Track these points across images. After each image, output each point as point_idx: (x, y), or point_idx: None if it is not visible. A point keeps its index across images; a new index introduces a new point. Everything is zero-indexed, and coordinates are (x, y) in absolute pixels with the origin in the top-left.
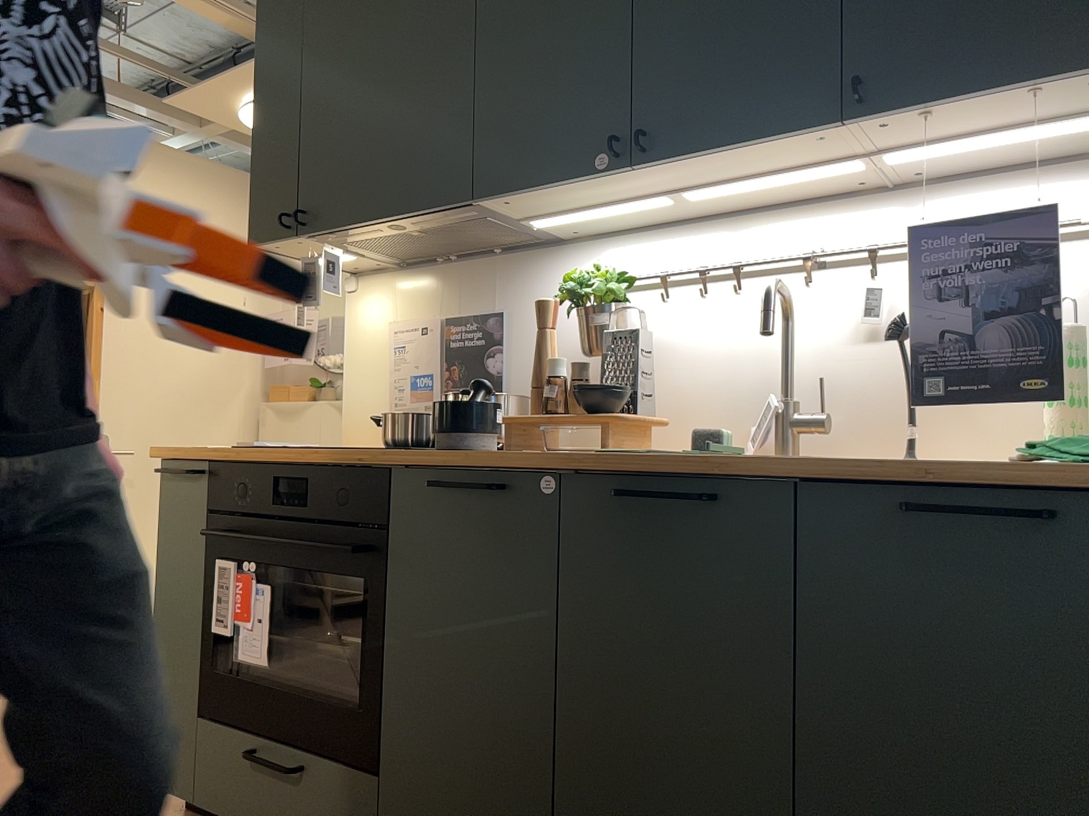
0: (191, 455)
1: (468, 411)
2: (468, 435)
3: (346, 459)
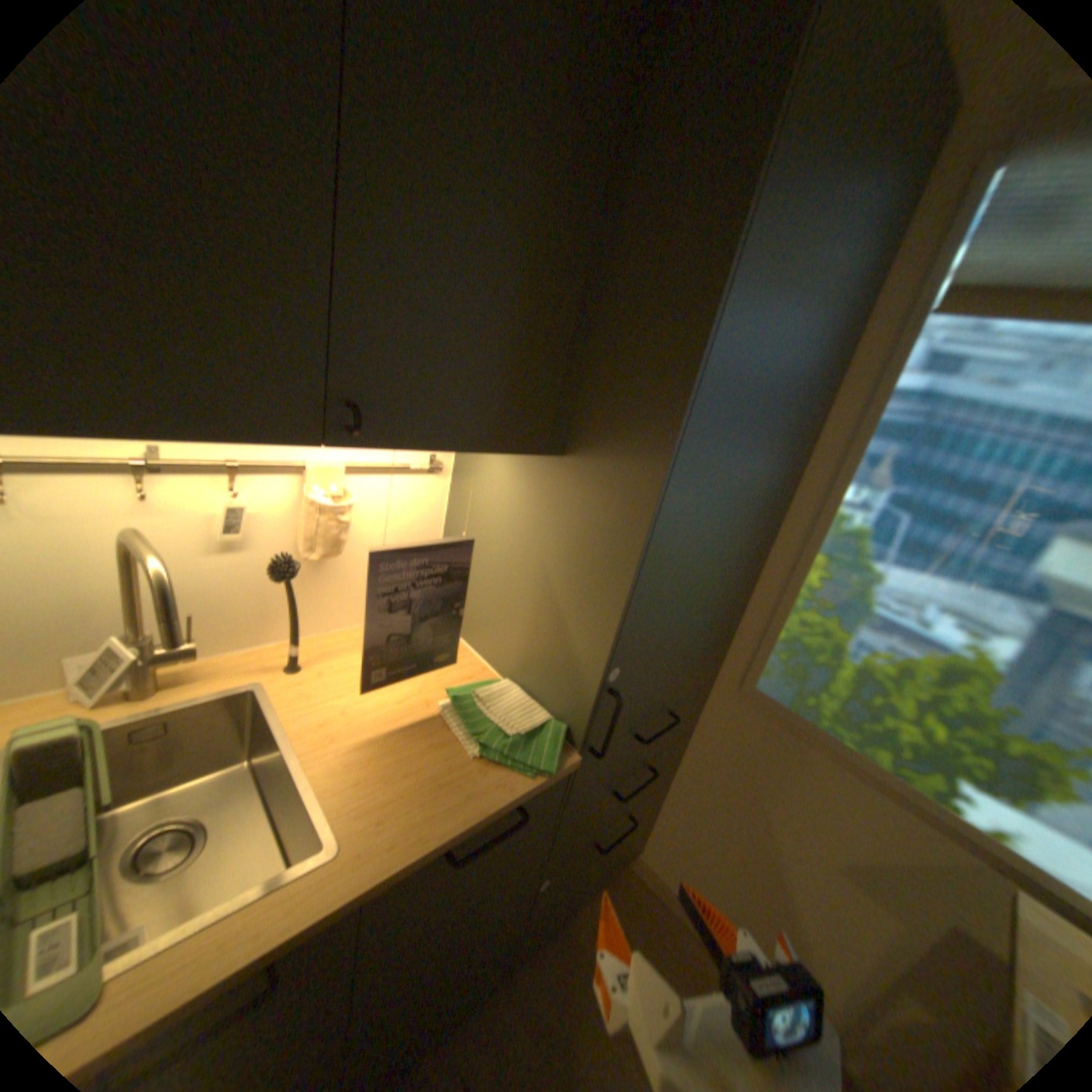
0: None
1: None
2: None
3: None
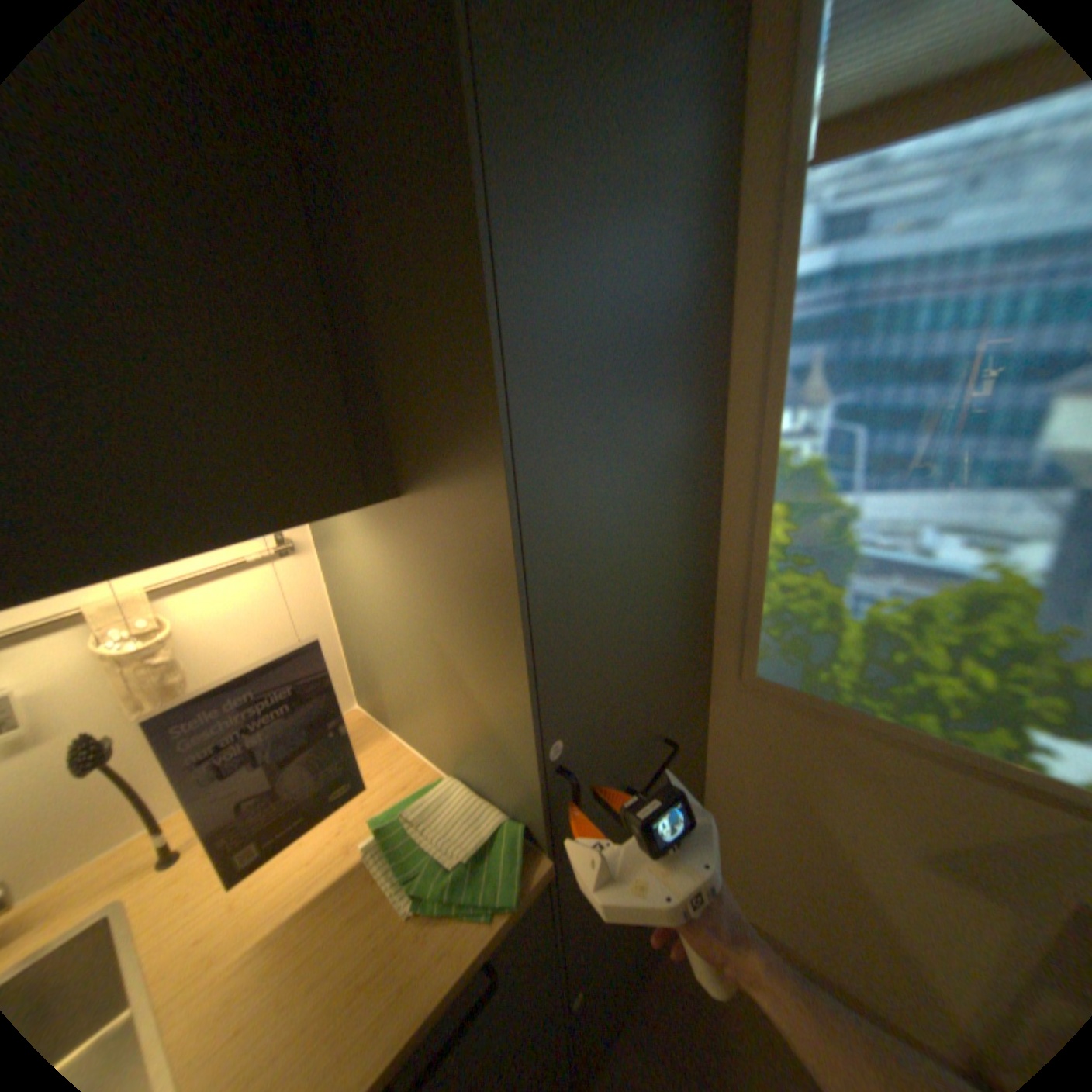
0: None
1: None
2: None
3: None
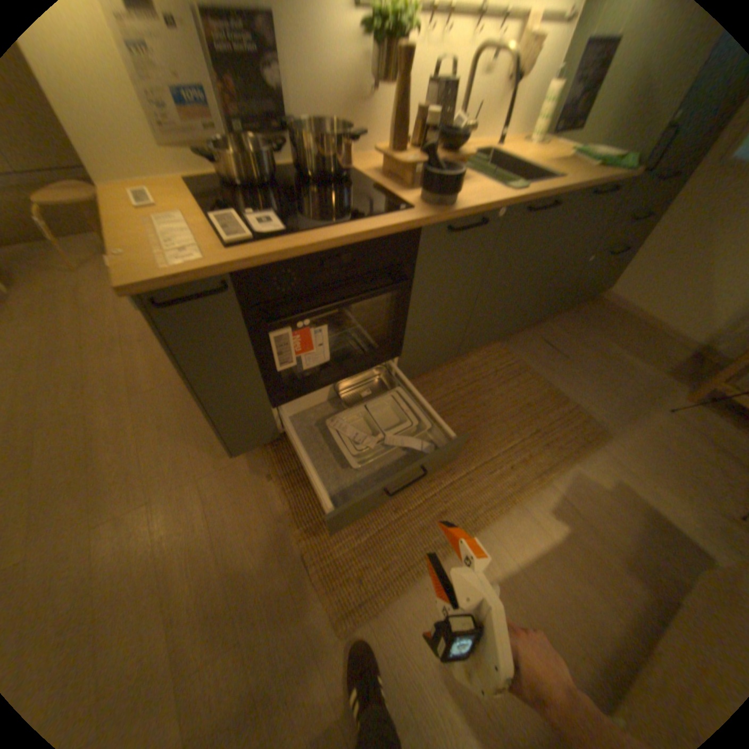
0: (204, 275)
1: (457, 177)
2: (453, 192)
3: (383, 229)
